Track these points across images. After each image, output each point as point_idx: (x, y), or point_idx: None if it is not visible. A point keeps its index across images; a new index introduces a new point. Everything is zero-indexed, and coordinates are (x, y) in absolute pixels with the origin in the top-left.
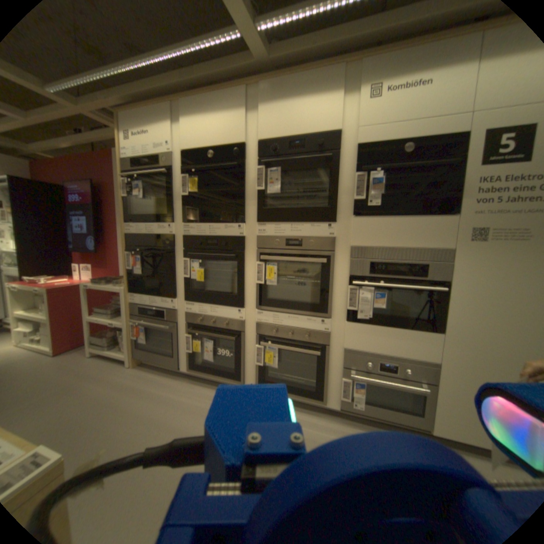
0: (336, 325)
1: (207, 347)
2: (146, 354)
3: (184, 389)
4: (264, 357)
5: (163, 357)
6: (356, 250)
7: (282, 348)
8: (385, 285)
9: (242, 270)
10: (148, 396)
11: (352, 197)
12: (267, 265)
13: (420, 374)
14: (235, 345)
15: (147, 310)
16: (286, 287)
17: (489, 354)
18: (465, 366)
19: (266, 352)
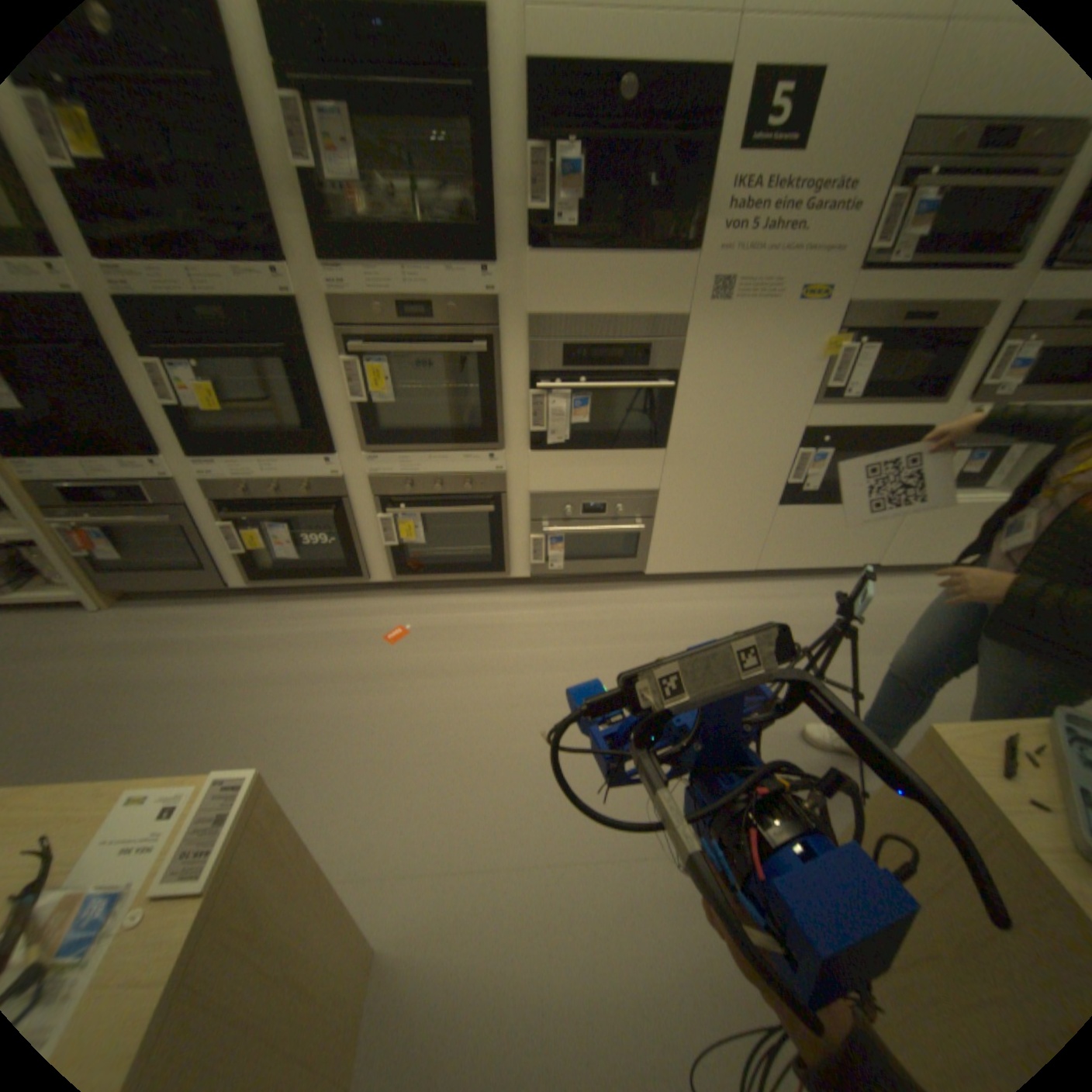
0: (514, 461)
1: (273, 537)
2: (129, 577)
3: (255, 618)
4: (397, 534)
5: (176, 575)
6: (538, 325)
7: (429, 513)
8: (589, 388)
9: (307, 377)
10: (187, 649)
11: (524, 207)
12: (368, 366)
13: (634, 509)
14: (336, 525)
15: (89, 493)
16: (414, 405)
17: (713, 469)
18: (686, 489)
19: (400, 526)
